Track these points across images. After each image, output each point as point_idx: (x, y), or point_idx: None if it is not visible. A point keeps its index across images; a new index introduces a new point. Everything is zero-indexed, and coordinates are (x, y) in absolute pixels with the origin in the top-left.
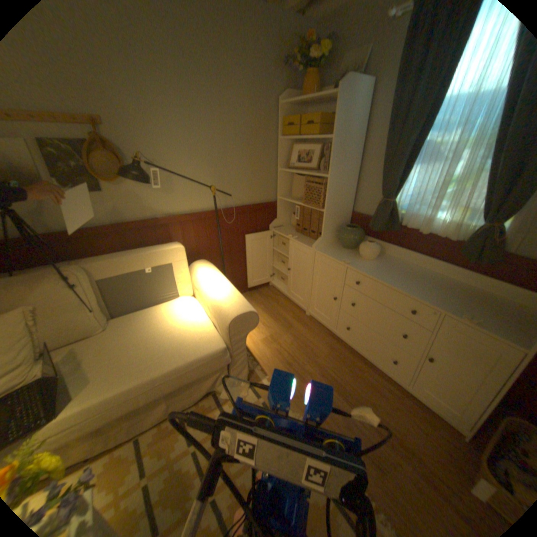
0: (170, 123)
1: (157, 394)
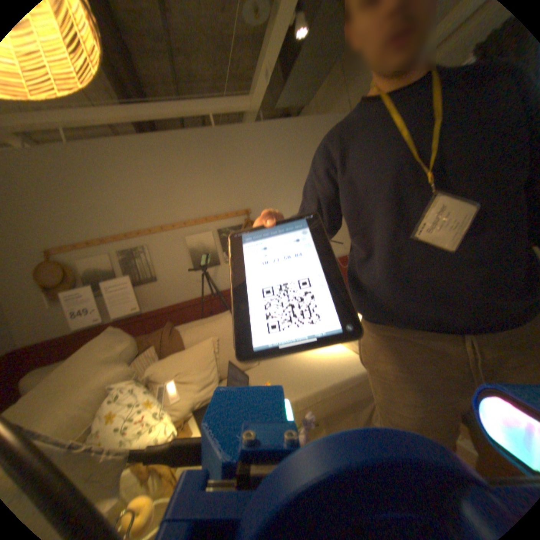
0: (291, 201)
1: (320, 411)
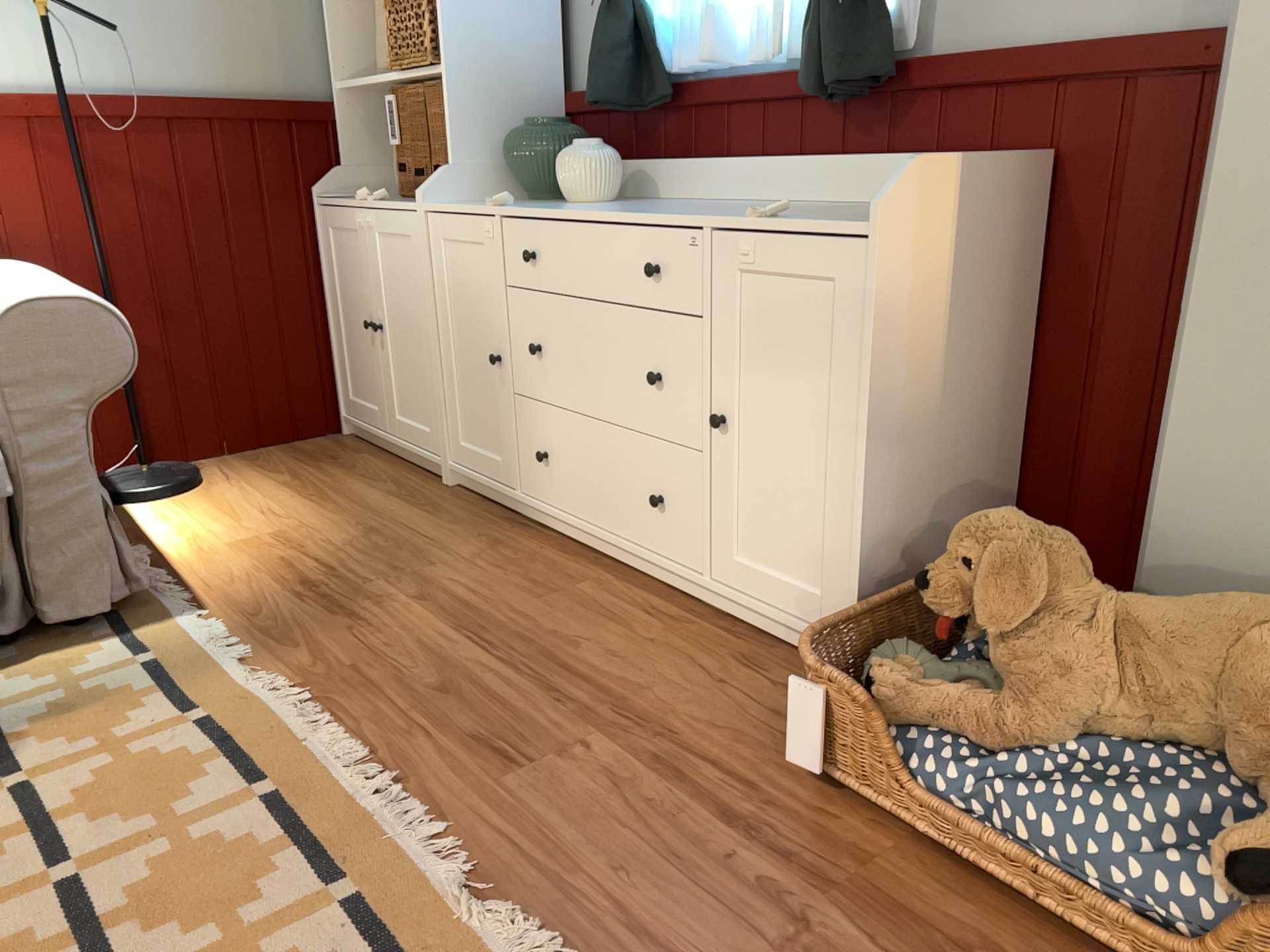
0: None
1: None
